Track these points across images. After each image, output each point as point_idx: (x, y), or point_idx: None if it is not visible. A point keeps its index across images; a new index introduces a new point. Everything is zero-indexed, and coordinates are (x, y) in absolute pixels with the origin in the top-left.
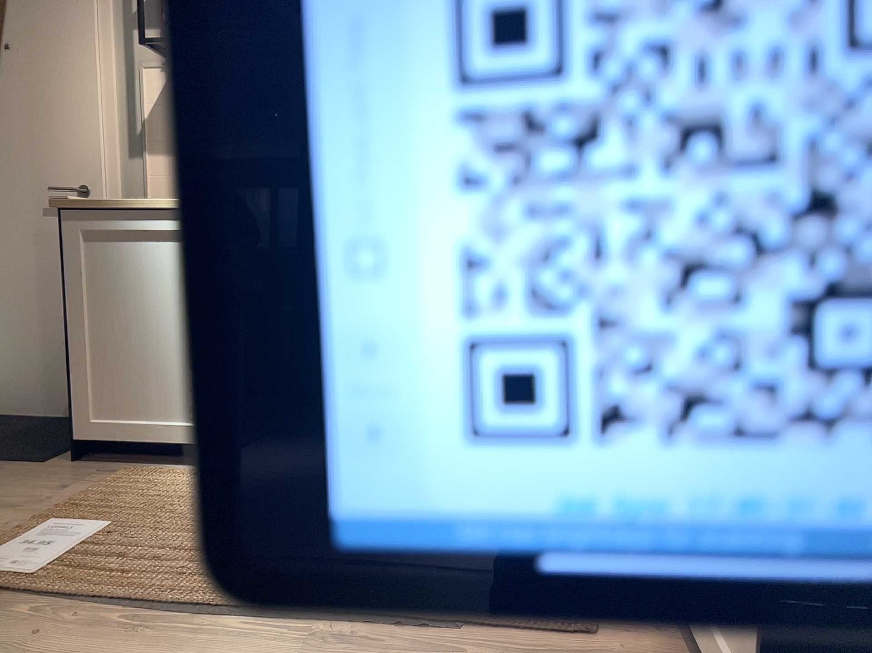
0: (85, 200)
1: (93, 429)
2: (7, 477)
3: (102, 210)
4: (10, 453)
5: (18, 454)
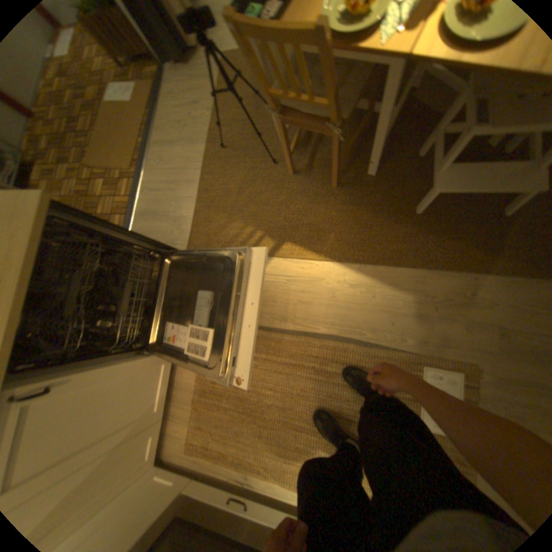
0: None
1: None
2: None
3: None
4: None
5: None
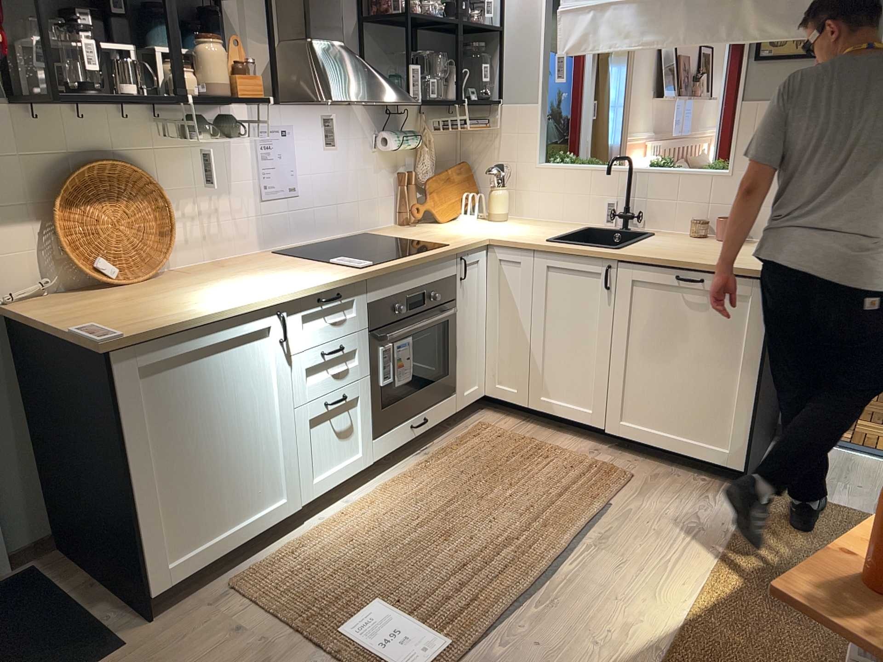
0: (125, 330)
1: (175, 572)
2: None
3: (163, 337)
4: None
5: None
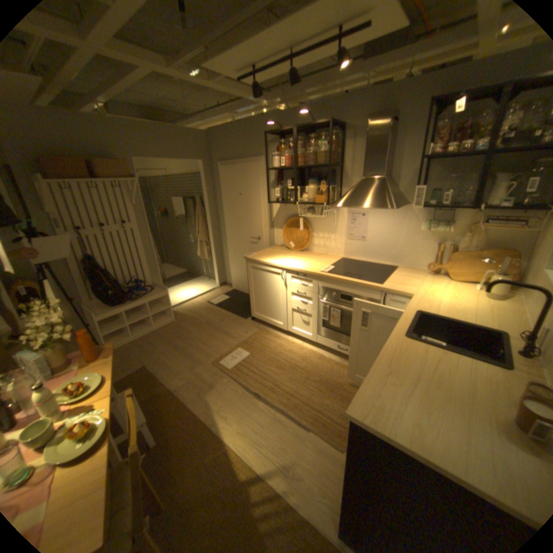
0: (251, 257)
1: (255, 314)
2: (236, 323)
3: (254, 262)
4: (240, 312)
5: (241, 313)
